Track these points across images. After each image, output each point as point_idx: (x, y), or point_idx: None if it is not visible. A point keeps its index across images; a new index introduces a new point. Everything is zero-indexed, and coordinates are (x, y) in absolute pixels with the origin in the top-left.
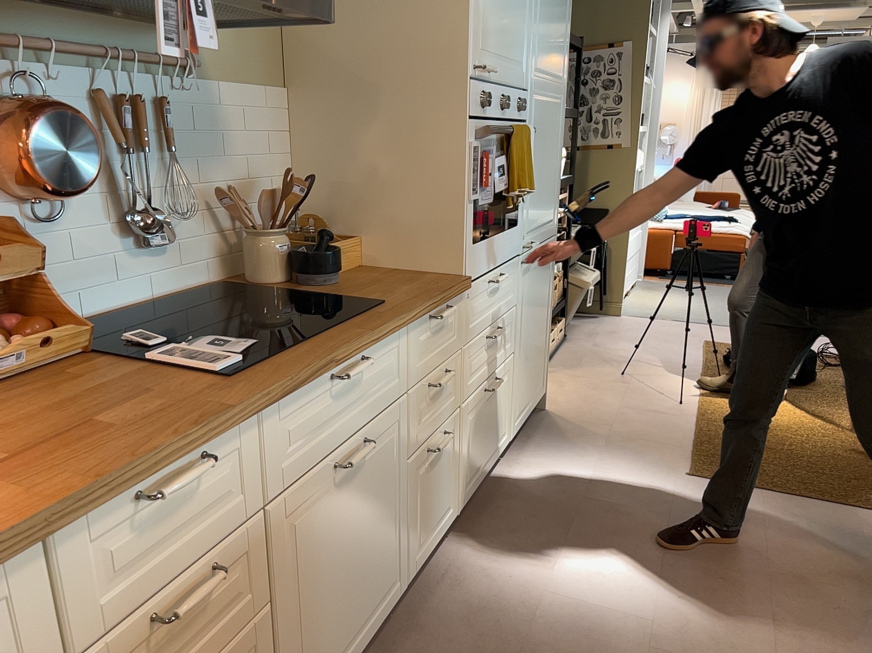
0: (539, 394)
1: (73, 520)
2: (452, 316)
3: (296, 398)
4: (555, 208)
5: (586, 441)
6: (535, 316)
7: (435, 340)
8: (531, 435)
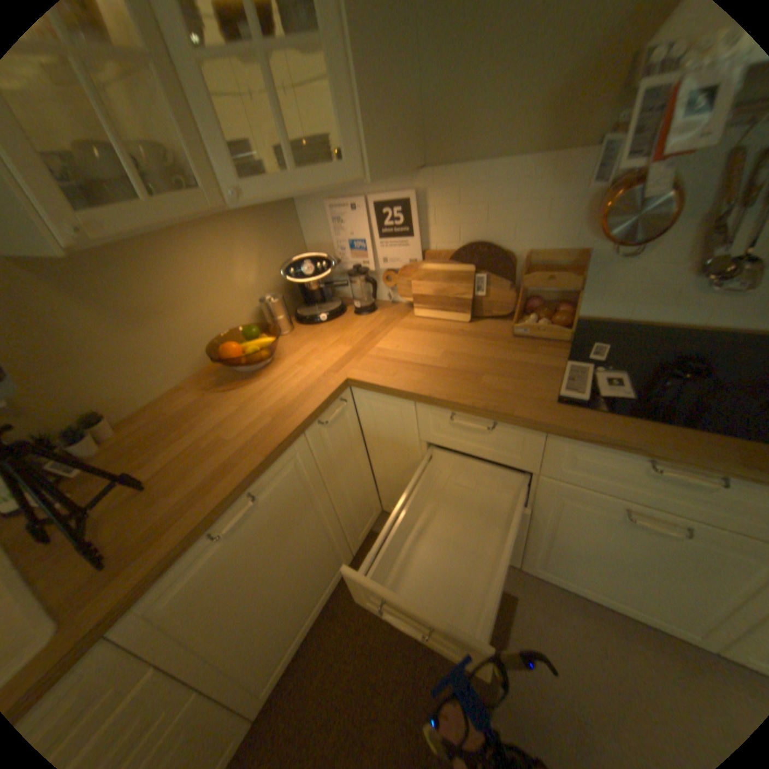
0: None
1: (420, 401)
2: None
3: (600, 447)
4: None
5: None
6: None
7: None
8: None
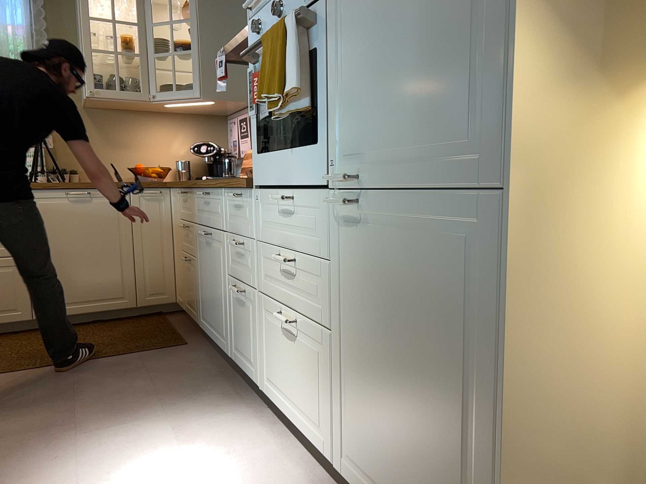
0: None
1: (175, 186)
2: (247, 206)
3: (198, 192)
4: (491, 111)
5: None
6: (394, 335)
7: (236, 213)
8: None
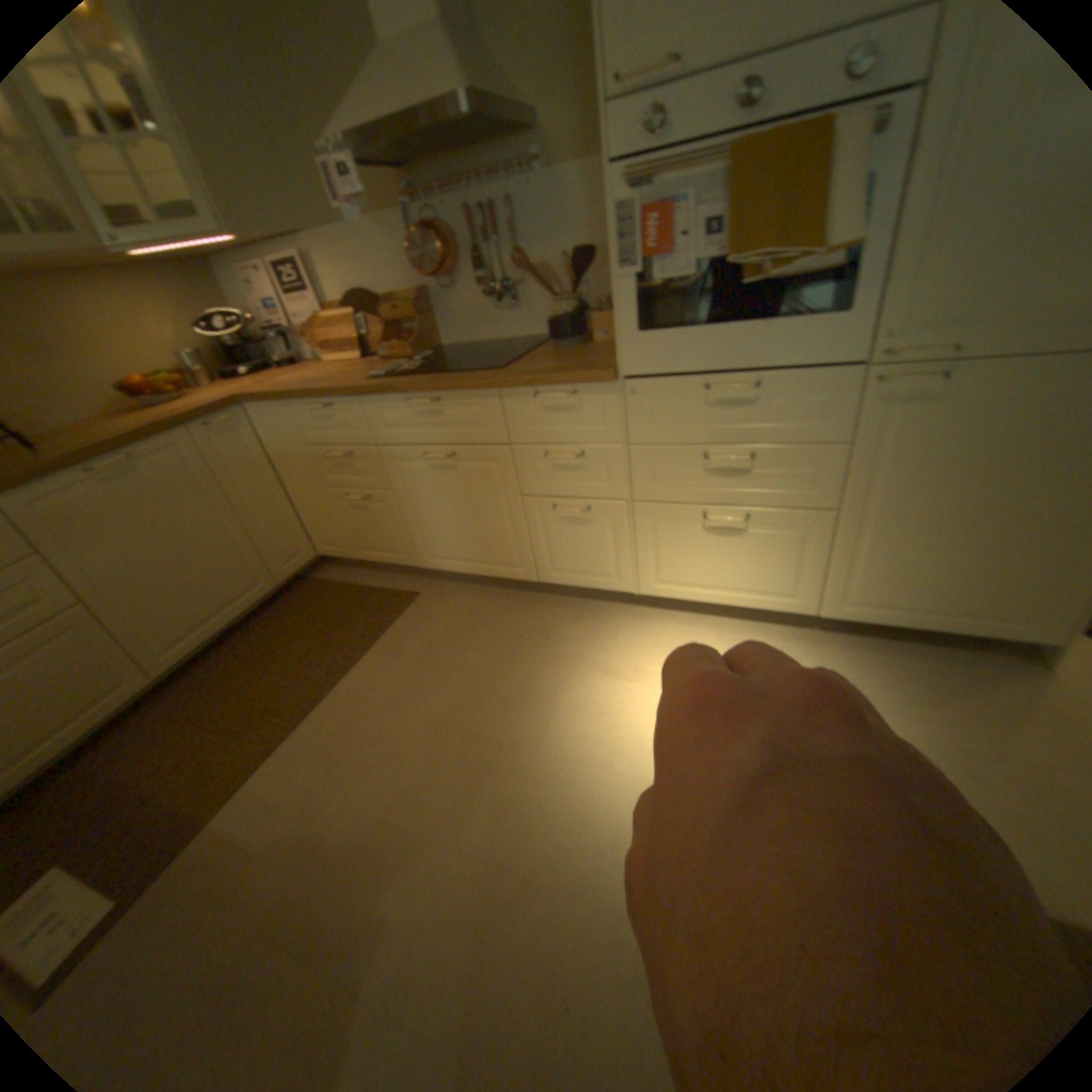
0: (1006, 630)
1: (282, 400)
2: (590, 404)
3: (382, 401)
4: None
5: (963, 727)
6: (974, 488)
7: (552, 417)
8: (917, 657)
